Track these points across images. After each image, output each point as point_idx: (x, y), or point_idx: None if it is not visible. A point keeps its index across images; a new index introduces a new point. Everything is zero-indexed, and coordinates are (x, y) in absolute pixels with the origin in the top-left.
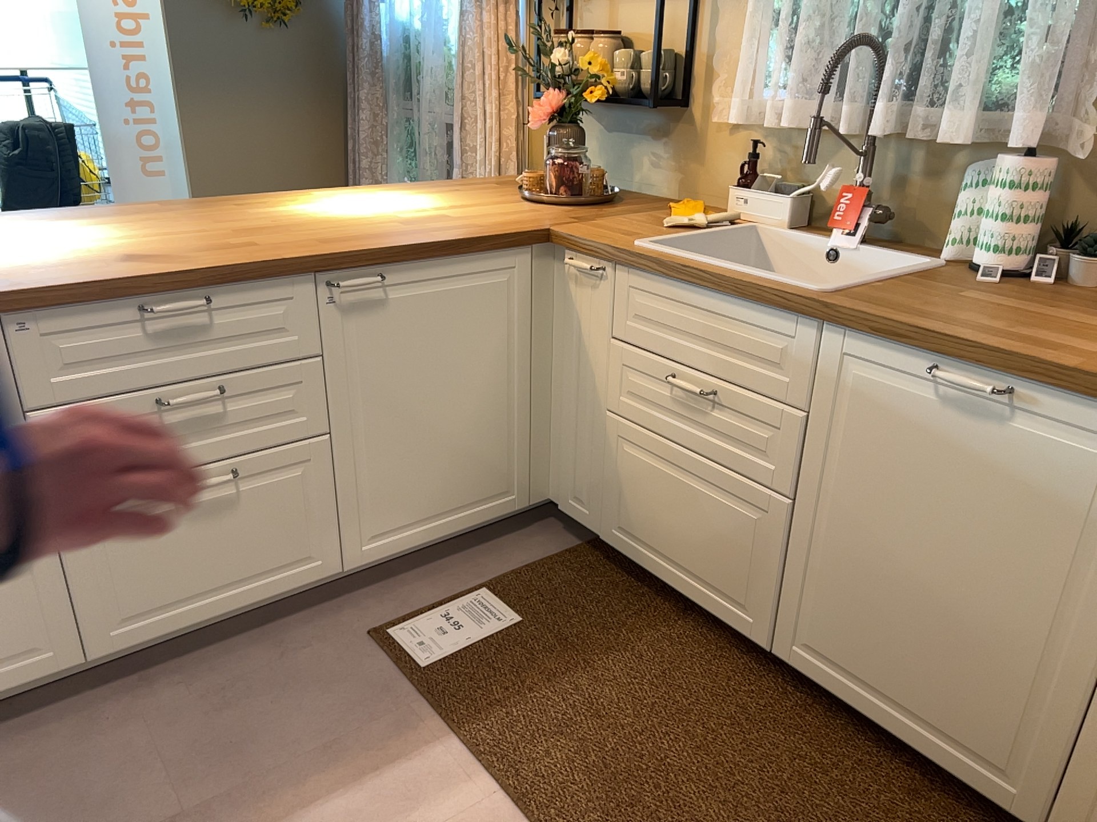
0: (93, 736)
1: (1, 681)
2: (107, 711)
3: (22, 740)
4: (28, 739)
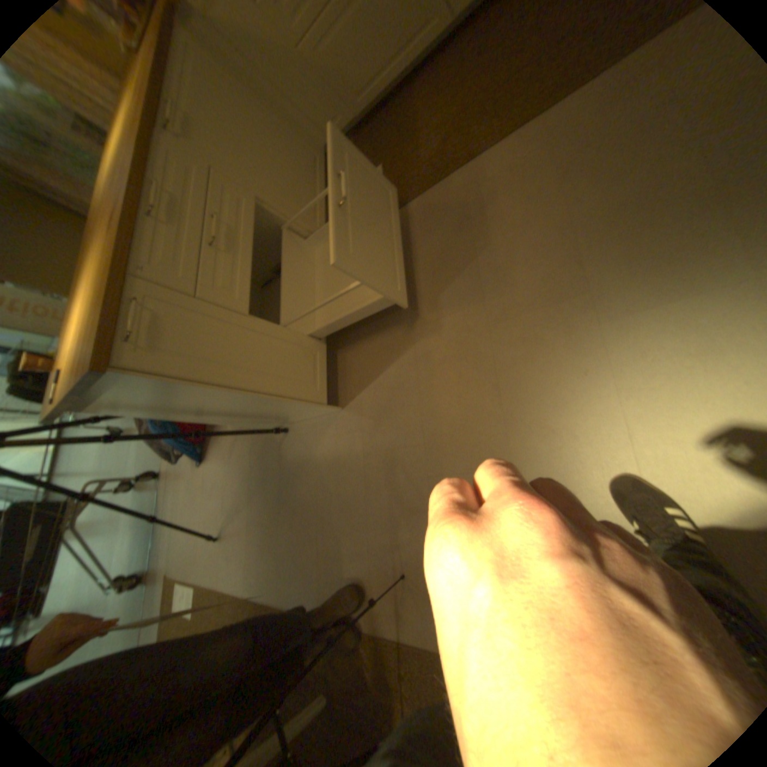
0: (360, 346)
1: (323, 372)
2: (351, 343)
3: (349, 374)
4: (350, 372)
